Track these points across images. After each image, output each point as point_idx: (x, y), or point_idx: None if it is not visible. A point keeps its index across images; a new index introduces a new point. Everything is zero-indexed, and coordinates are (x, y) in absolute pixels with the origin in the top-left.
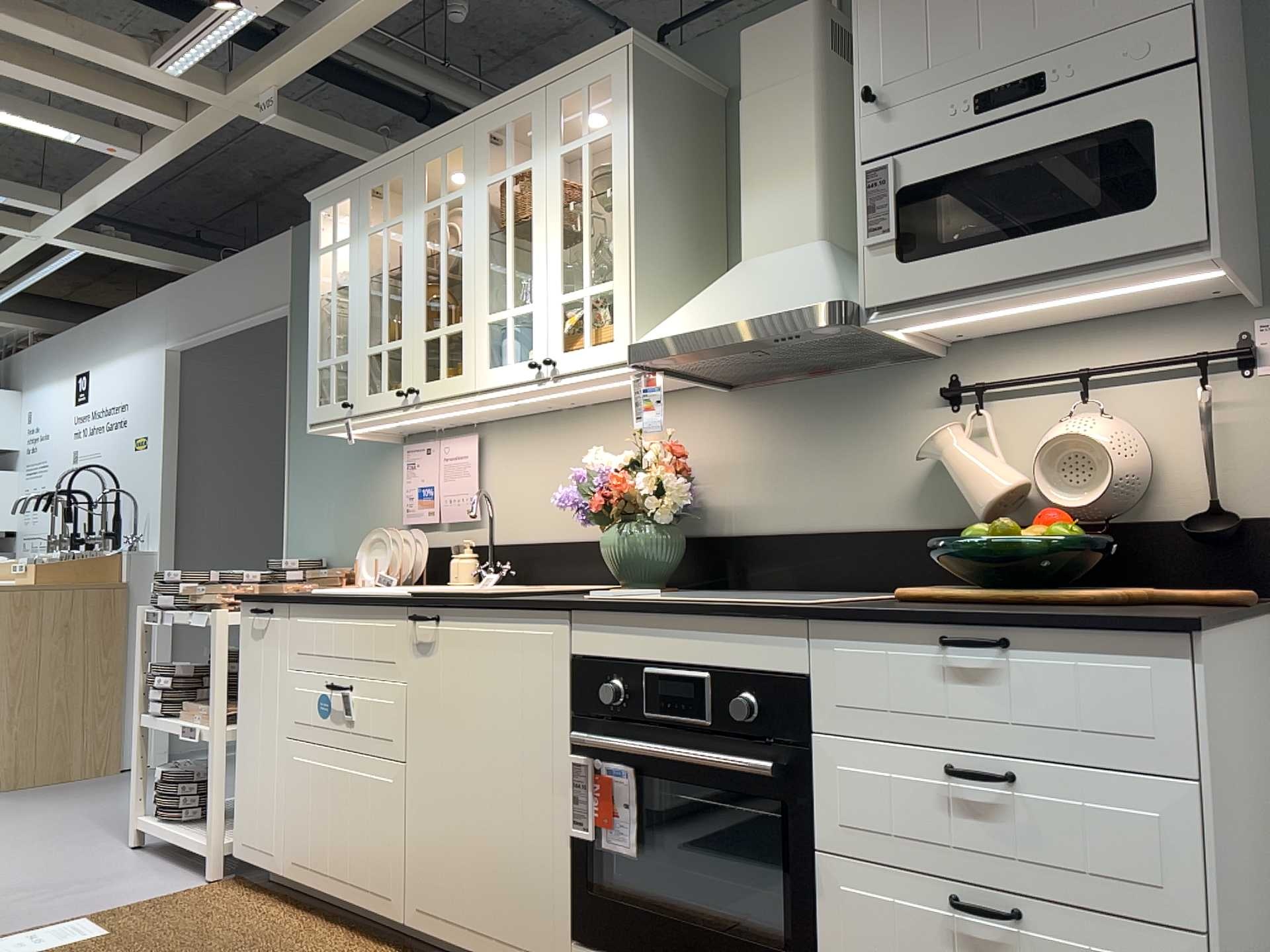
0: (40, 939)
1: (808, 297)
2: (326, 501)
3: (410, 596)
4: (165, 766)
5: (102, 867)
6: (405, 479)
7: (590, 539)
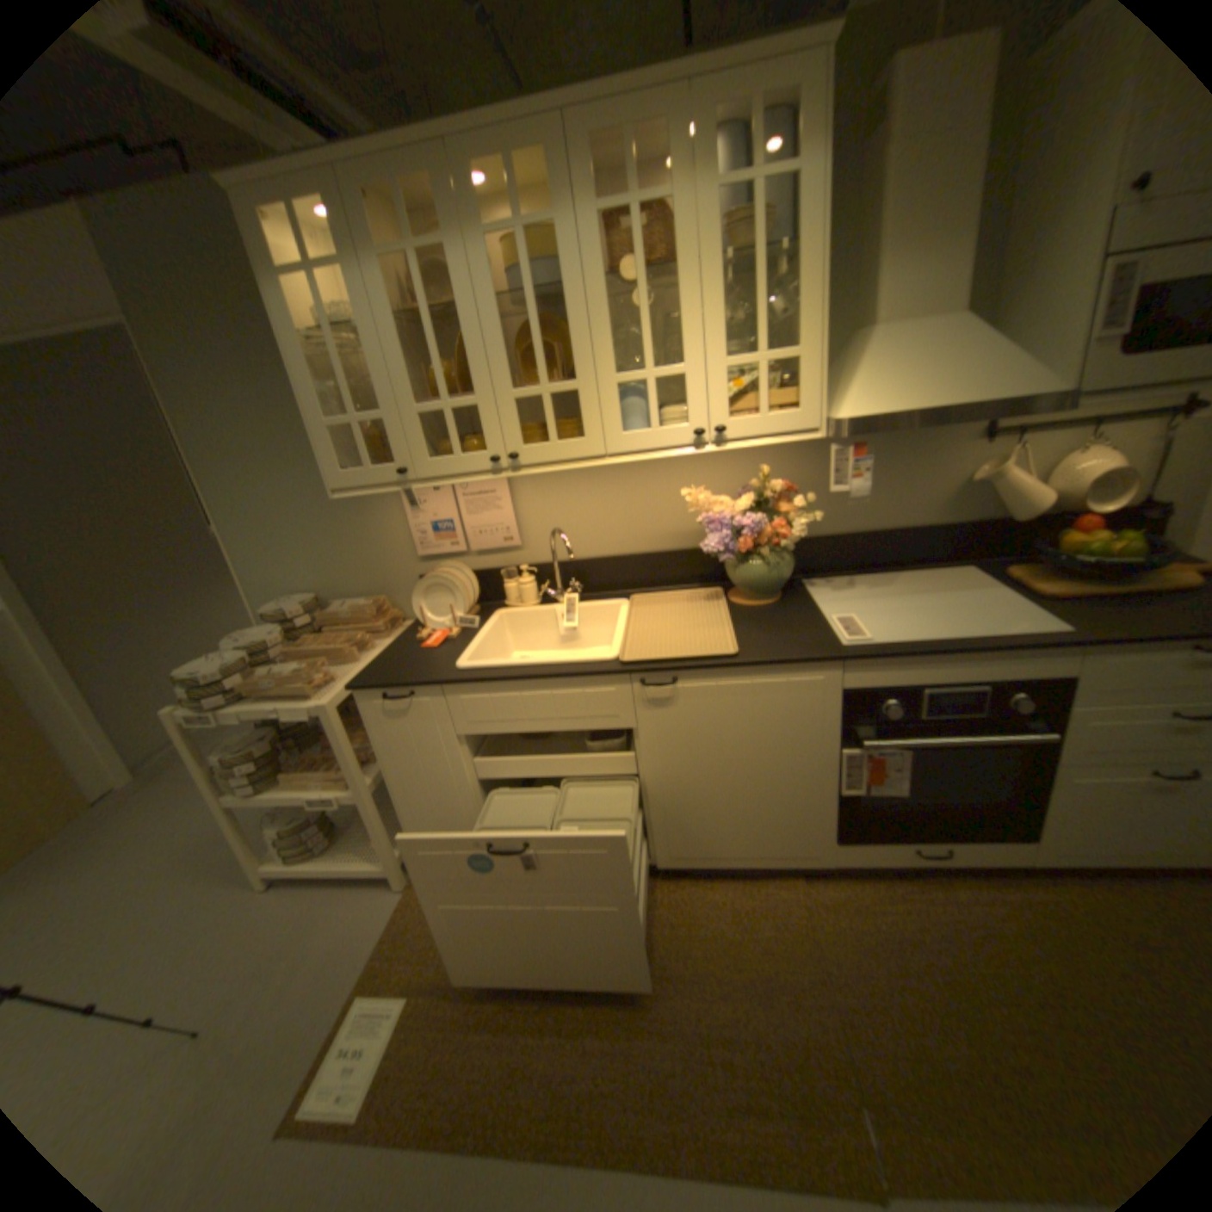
0: (353, 1050)
1: (1036, 382)
2: (290, 542)
3: (619, 662)
4: (266, 826)
5: (269, 931)
6: (412, 517)
7: (655, 552)
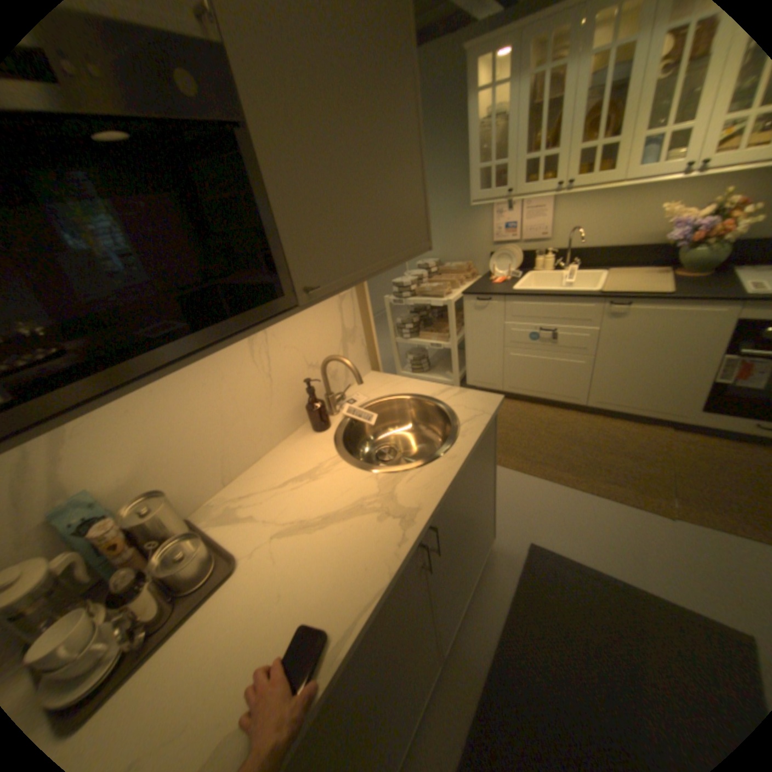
0: None
1: None
2: (433, 232)
3: (601, 292)
4: (408, 355)
5: None
6: (497, 220)
7: (633, 244)
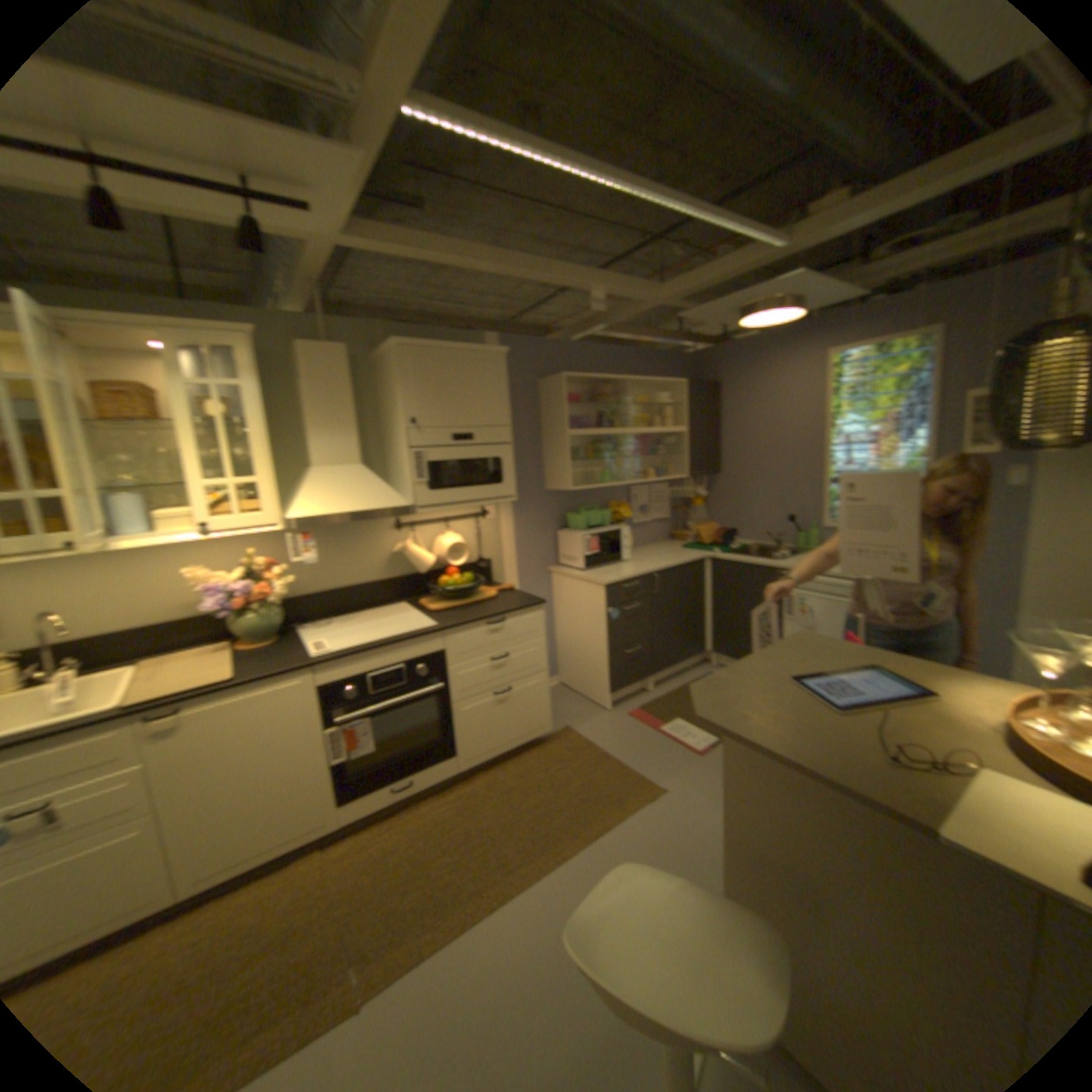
0: None
1: (391, 501)
2: None
3: (113, 709)
4: None
5: None
6: None
7: (158, 622)
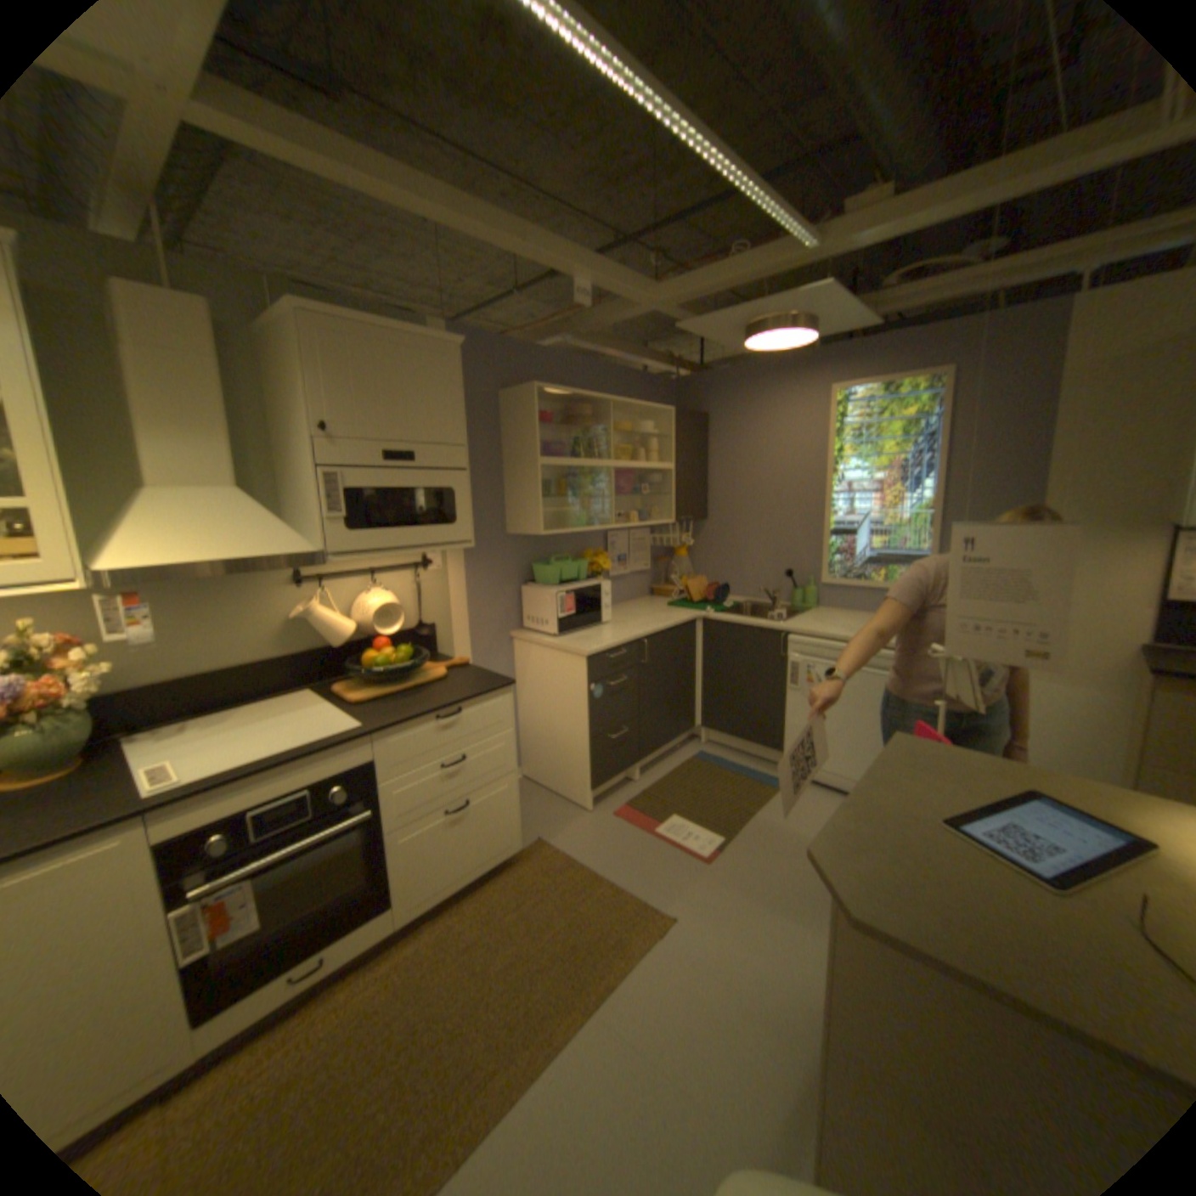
0: None
1: (292, 544)
2: None
3: None
4: None
5: None
6: None
7: None
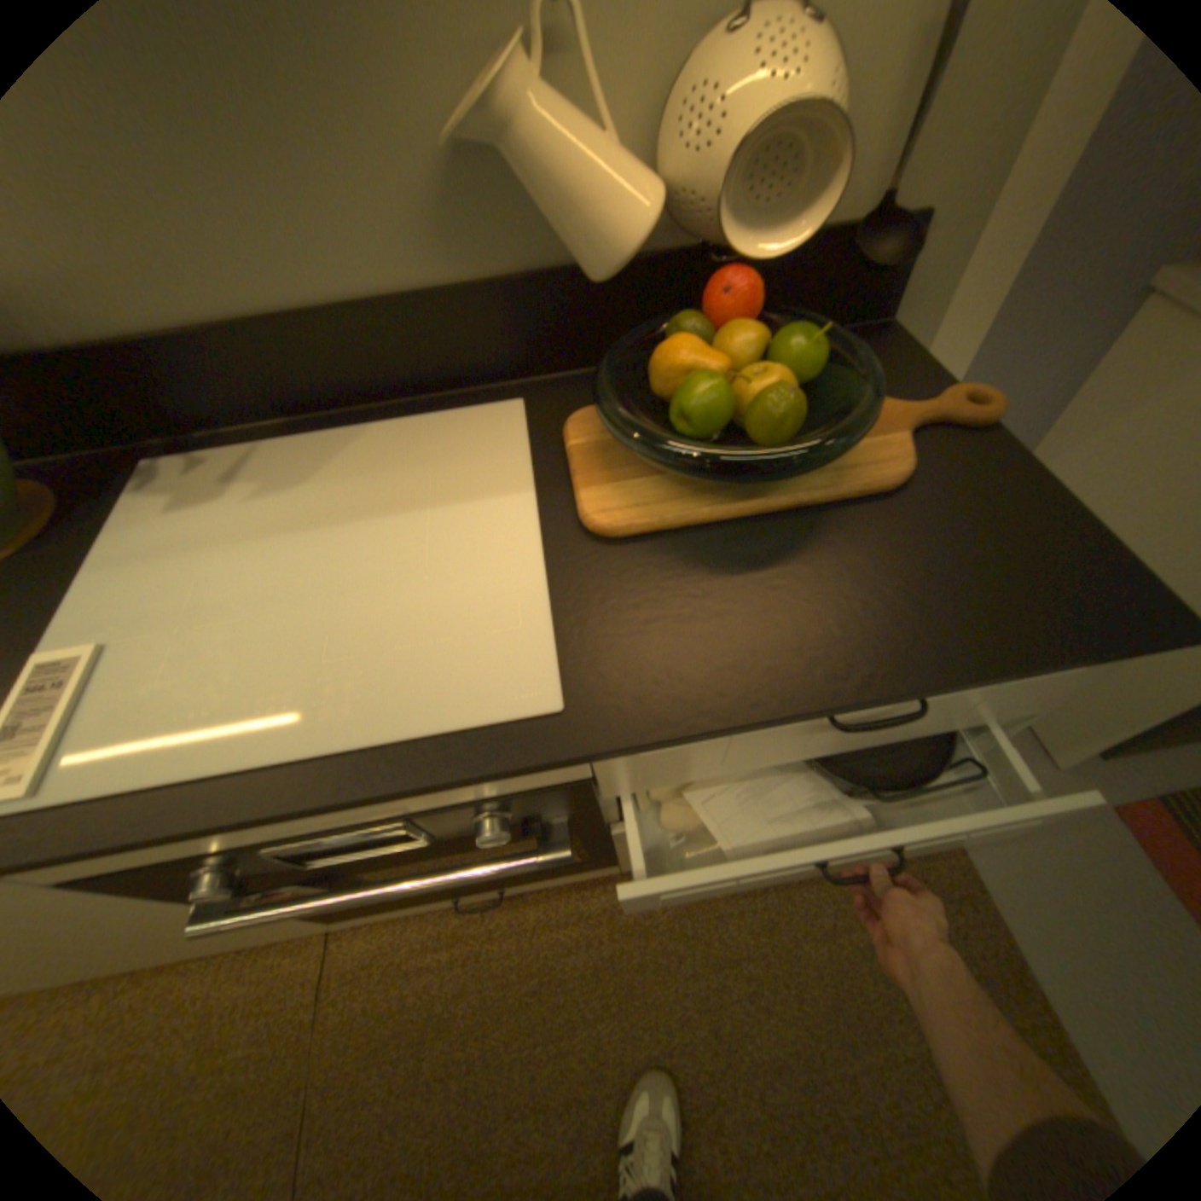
0: None
1: None
2: None
3: None
4: None
5: None
6: None
7: None
